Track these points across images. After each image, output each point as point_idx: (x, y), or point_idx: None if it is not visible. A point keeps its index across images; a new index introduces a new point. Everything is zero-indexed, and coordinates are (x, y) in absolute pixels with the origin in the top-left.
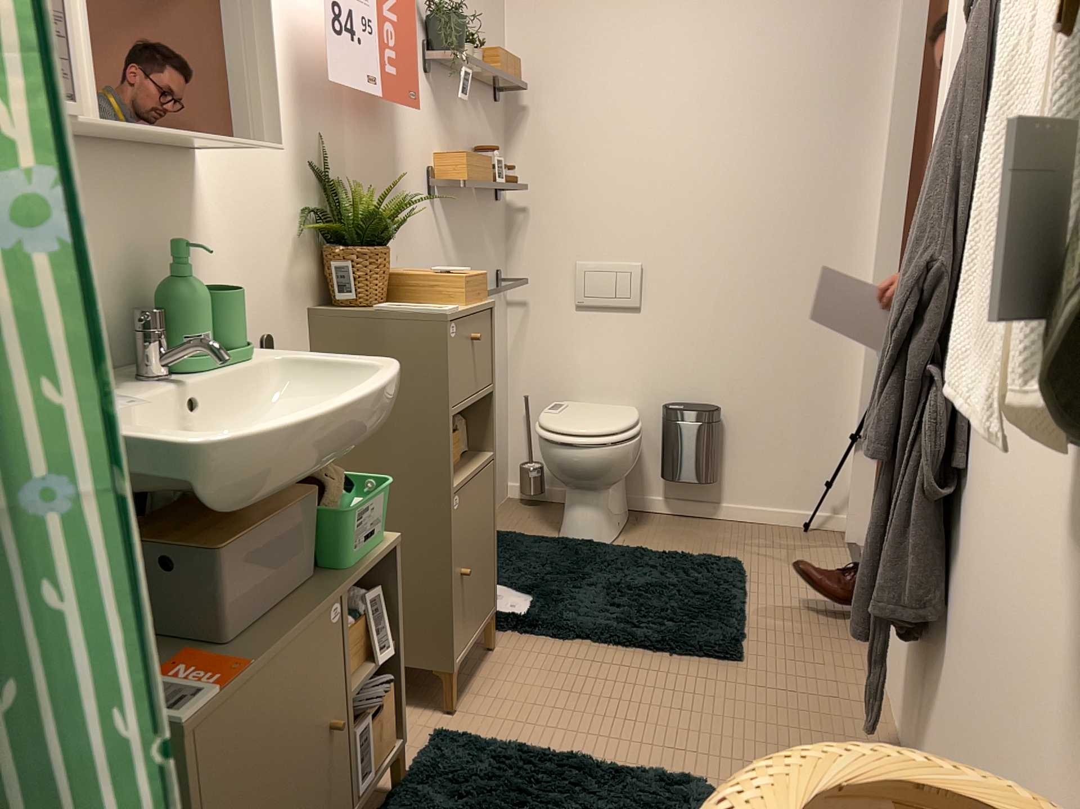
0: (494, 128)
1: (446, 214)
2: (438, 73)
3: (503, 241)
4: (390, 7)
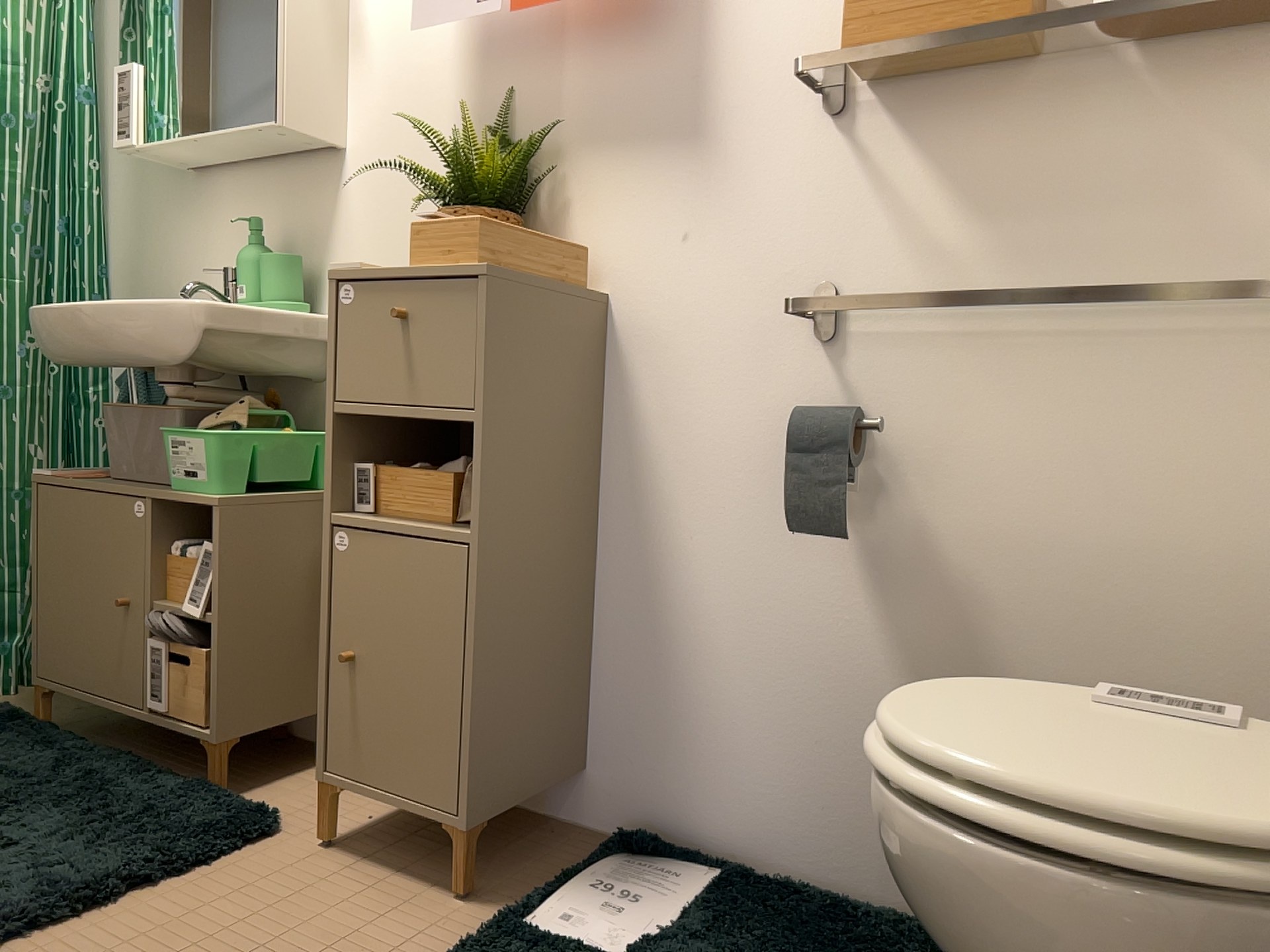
0: None
1: (909, 140)
2: None
3: None
4: None
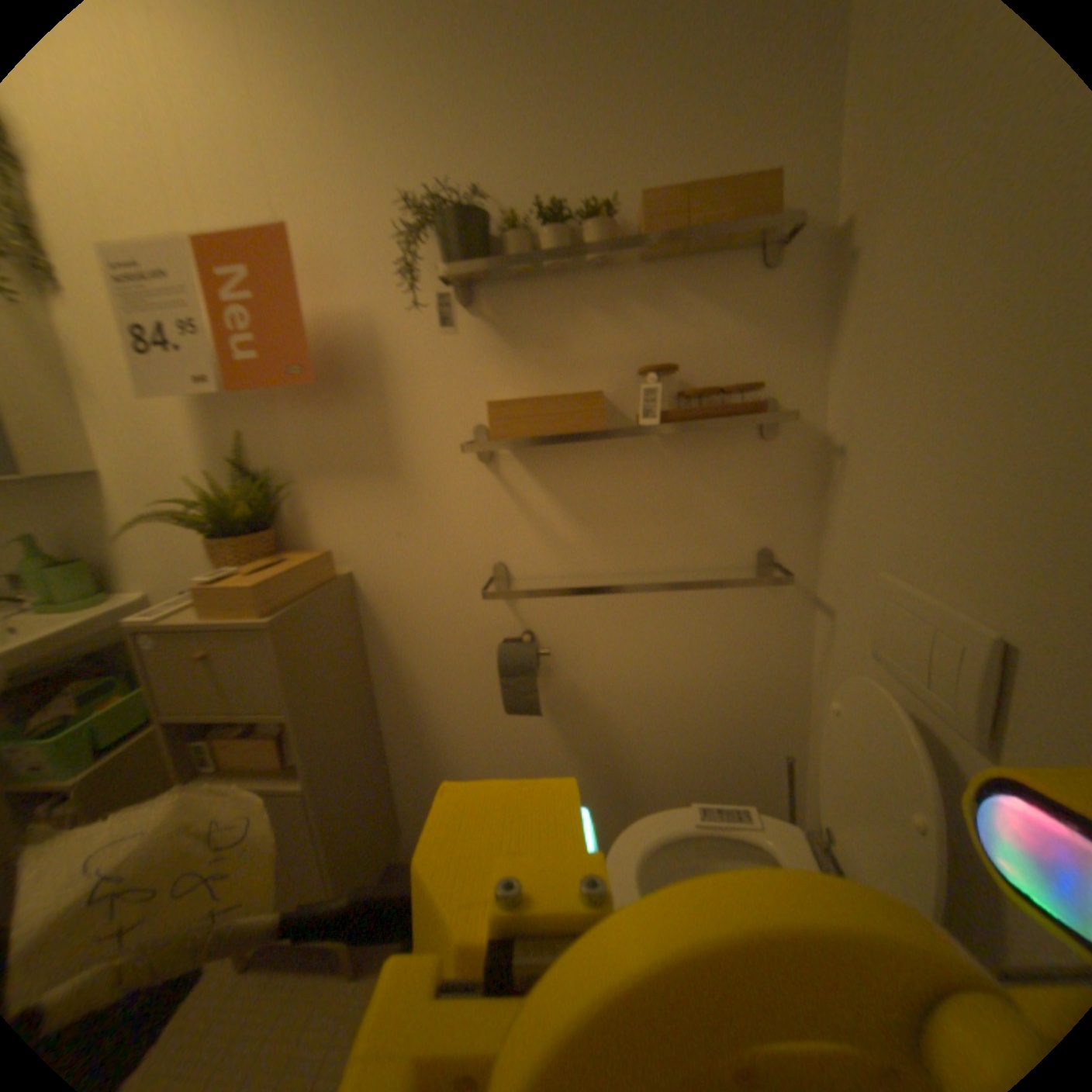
0: (765, 306)
1: (539, 474)
2: (500, 284)
3: (804, 499)
4: (226, 278)
